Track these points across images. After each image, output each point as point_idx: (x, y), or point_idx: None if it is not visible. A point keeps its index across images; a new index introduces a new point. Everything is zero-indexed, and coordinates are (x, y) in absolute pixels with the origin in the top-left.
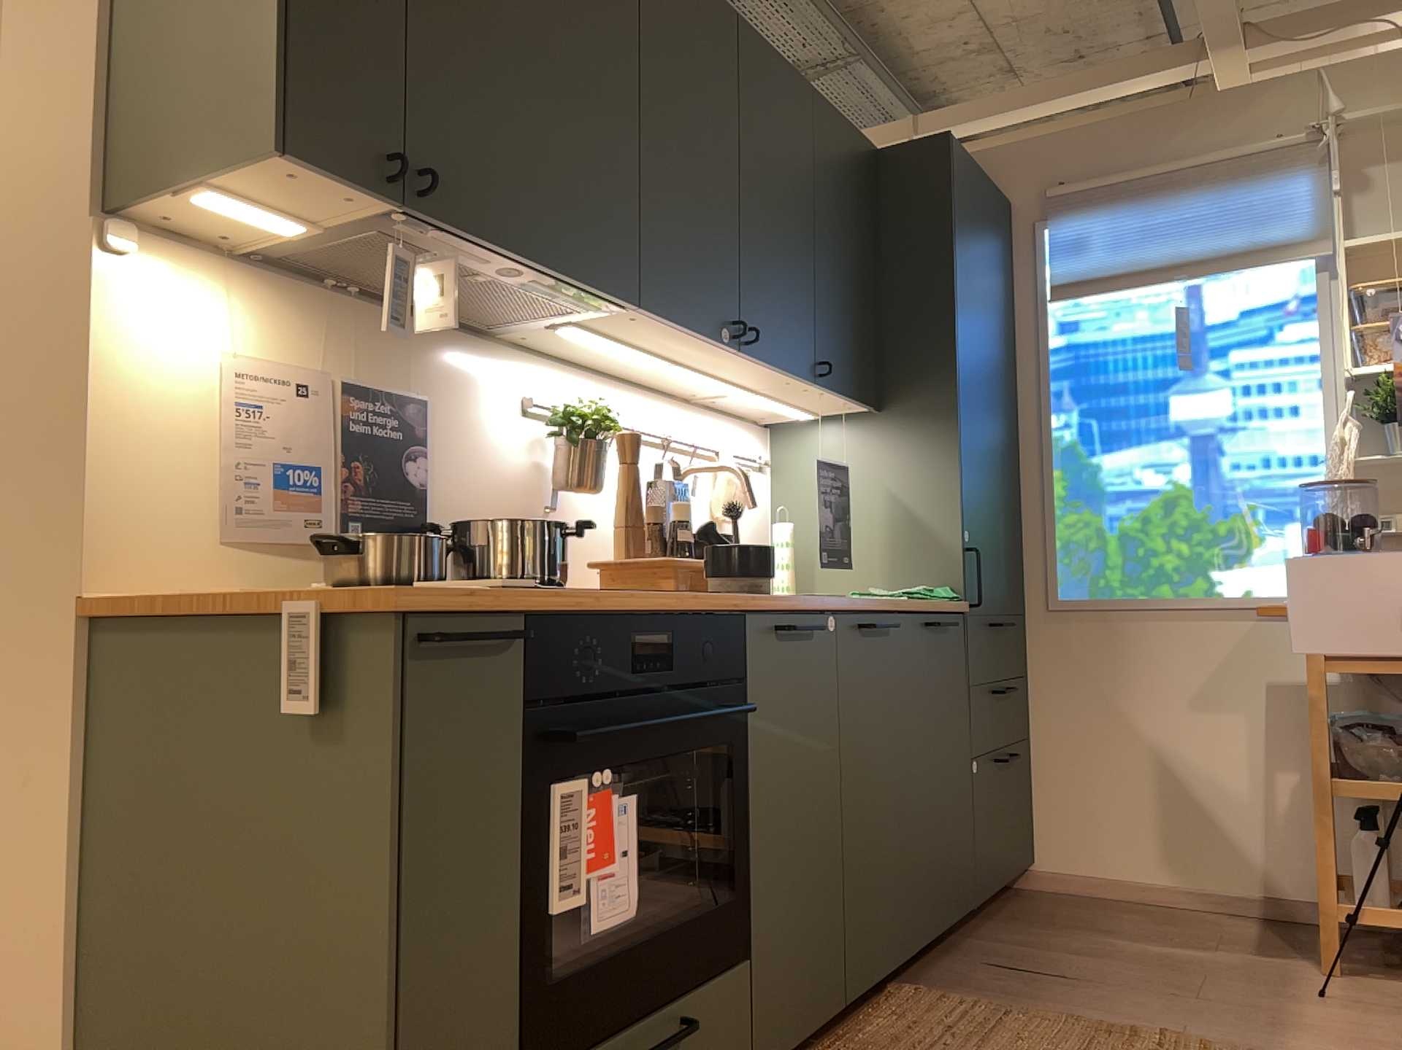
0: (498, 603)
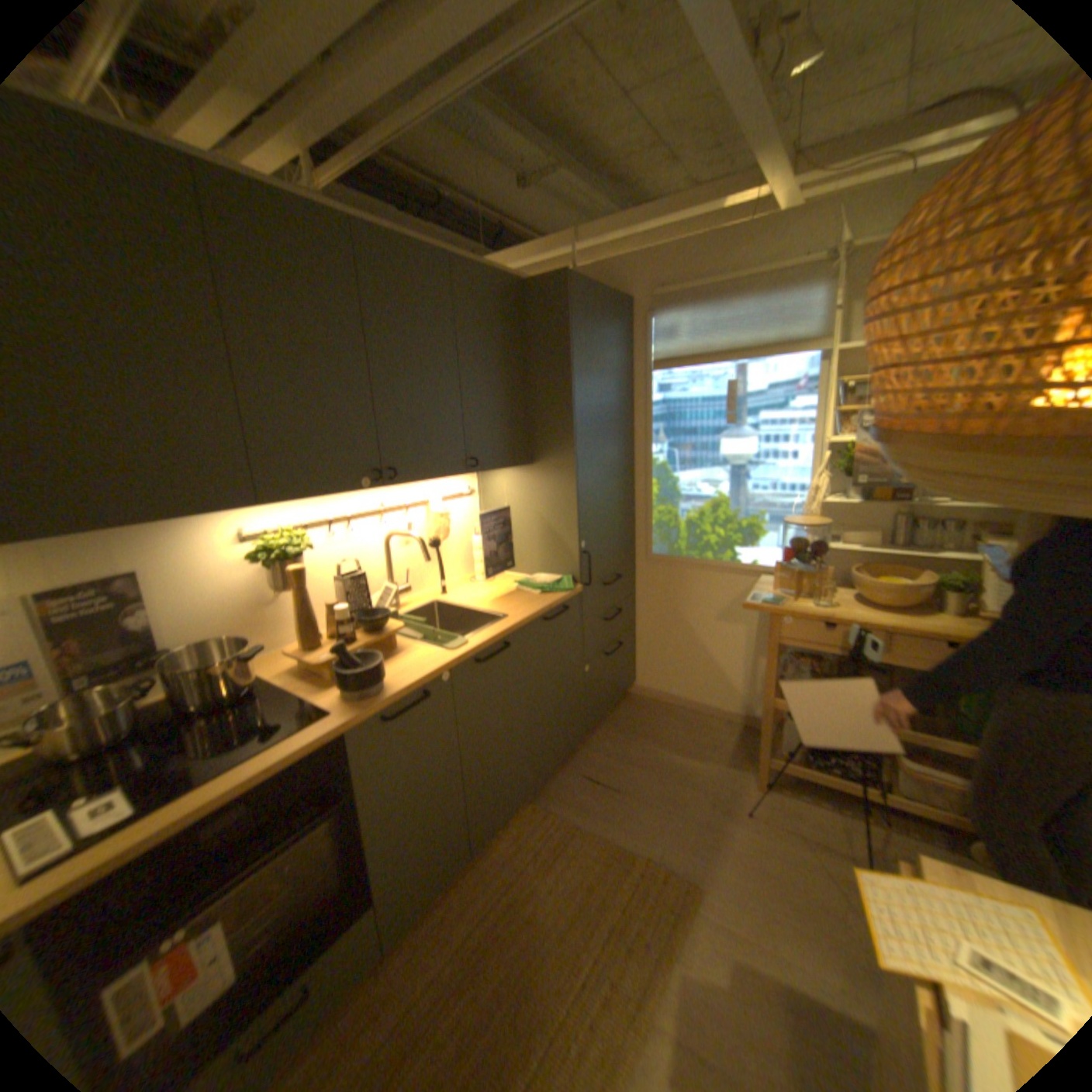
0: None
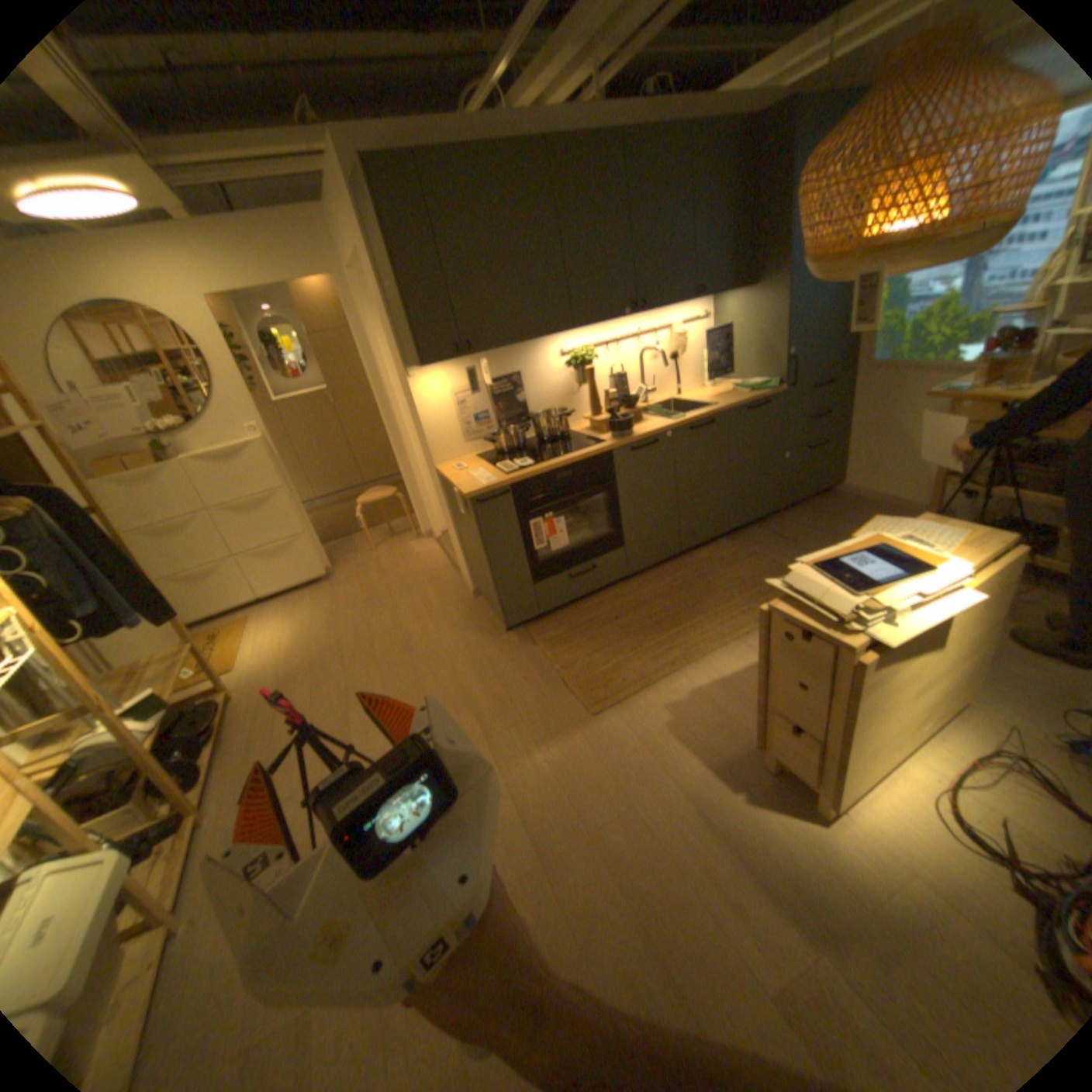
0: (498, 487)
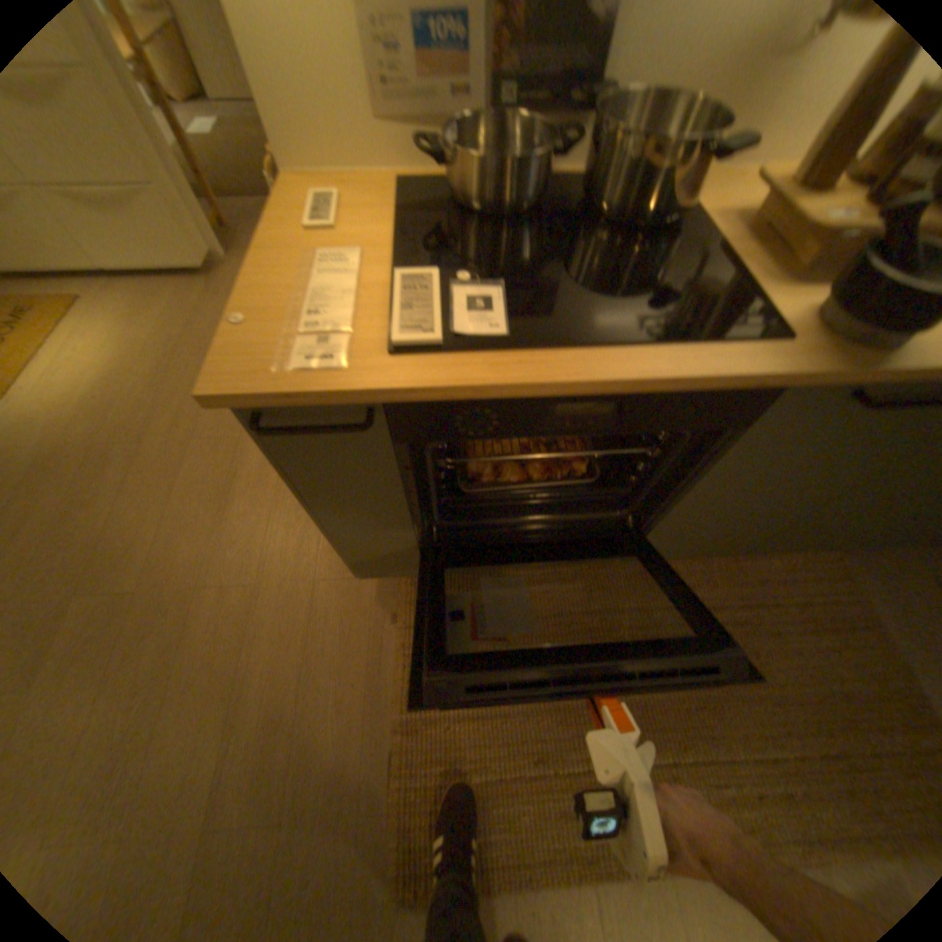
0: (336, 399)
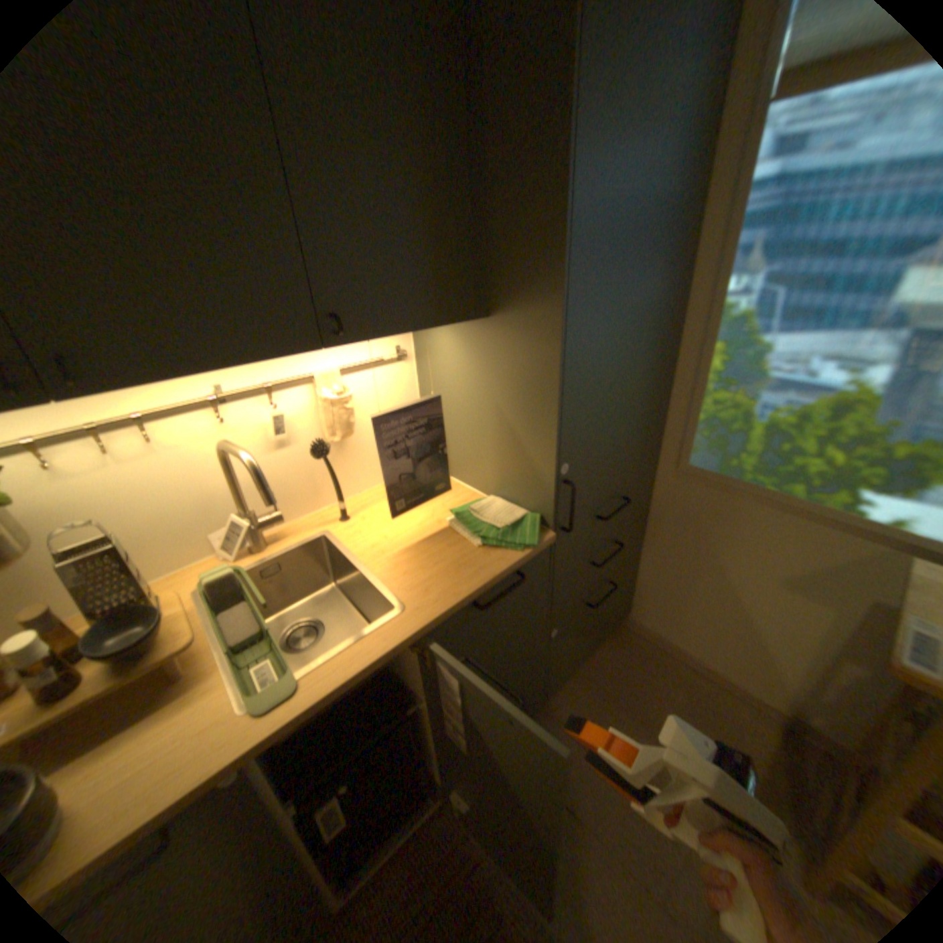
0: None
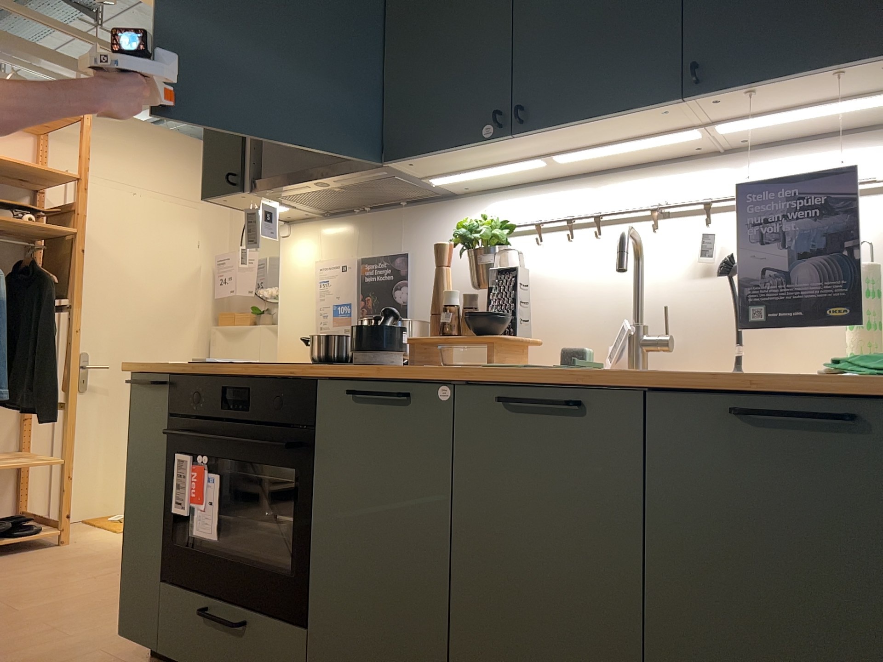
0: (155, 369)
